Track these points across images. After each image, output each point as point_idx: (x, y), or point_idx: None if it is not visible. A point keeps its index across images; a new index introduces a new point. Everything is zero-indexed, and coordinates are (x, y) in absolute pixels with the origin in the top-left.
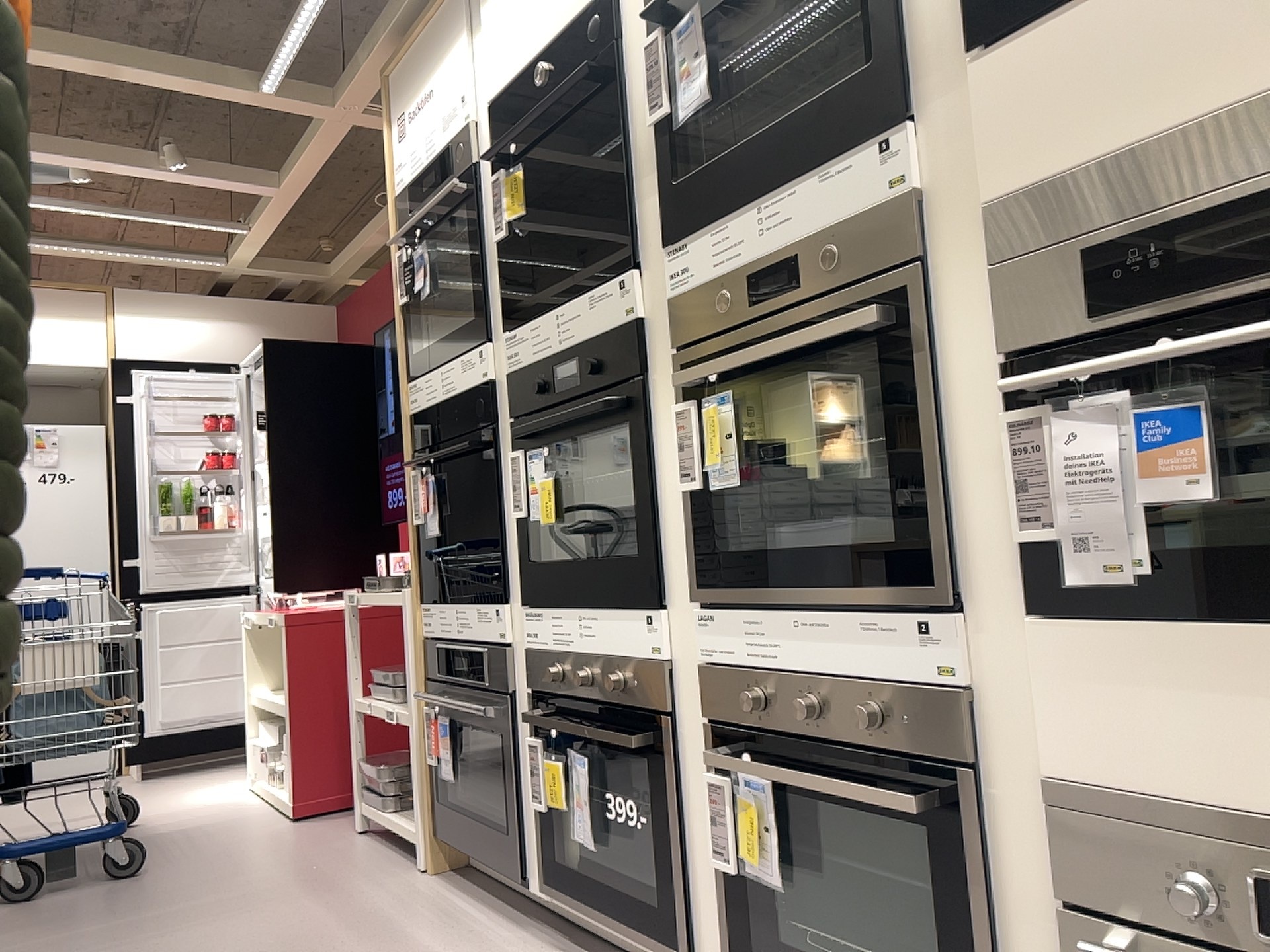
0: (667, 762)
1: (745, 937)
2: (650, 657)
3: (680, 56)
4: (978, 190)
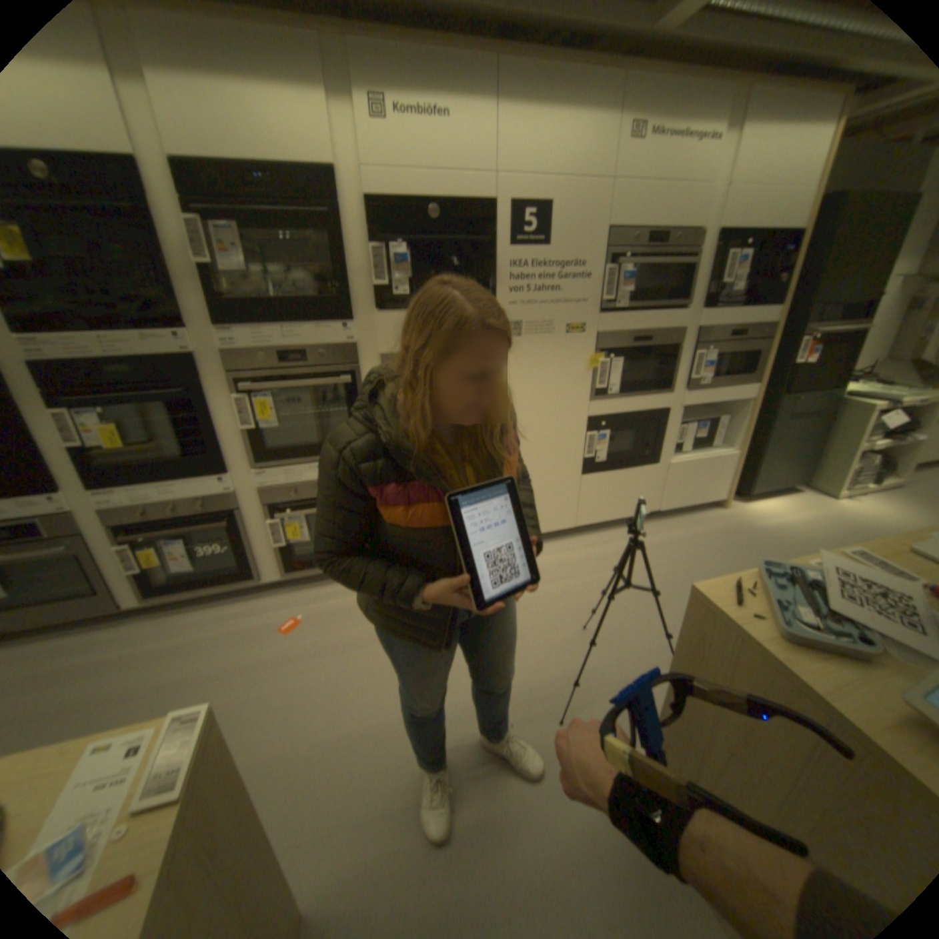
0: (239, 528)
1: (282, 565)
2: (221, 495)
3: (211, 236)
4: (379, 353)
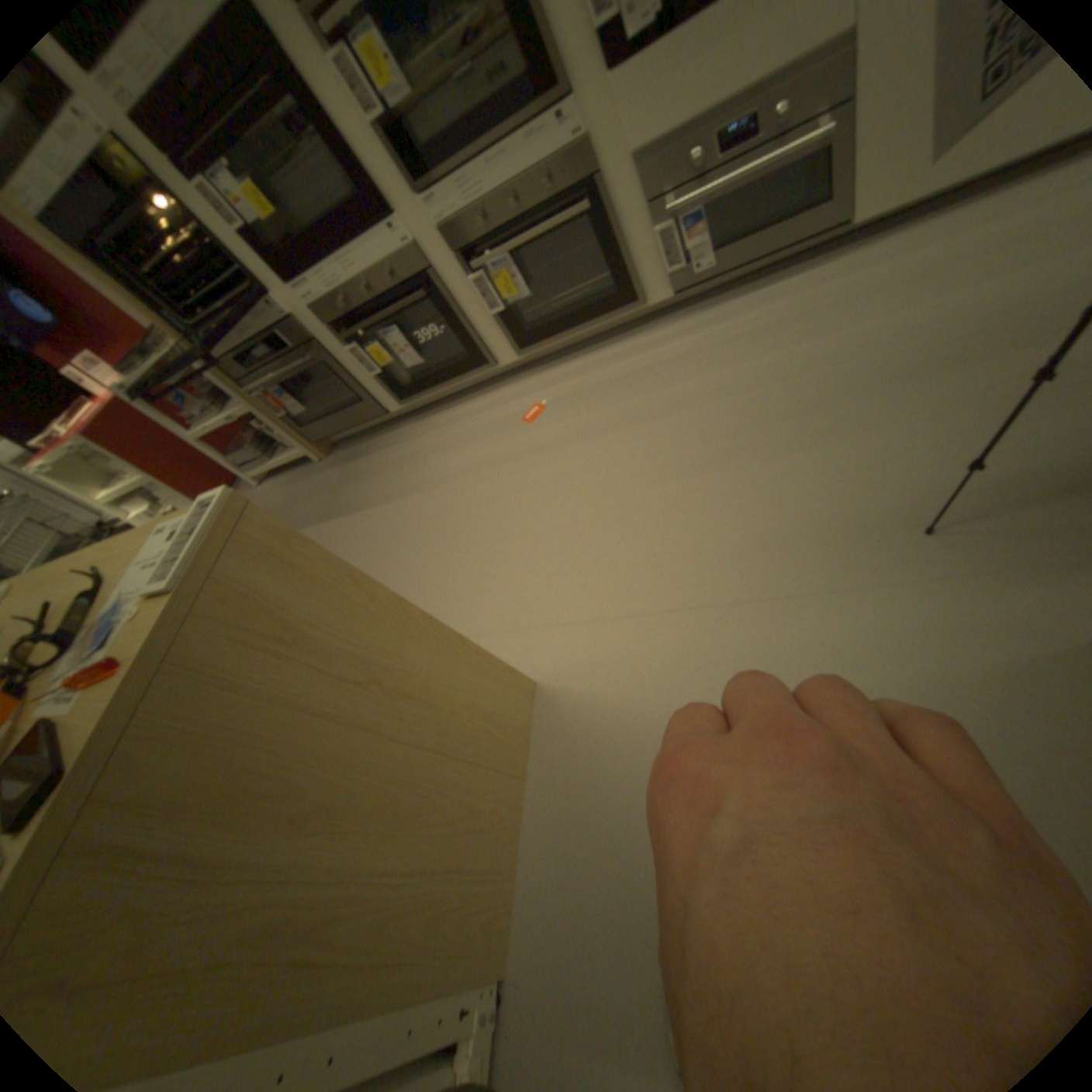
0: (443, 288)
1: (515, 332)
2: (402, 243)
3: None
4: None
